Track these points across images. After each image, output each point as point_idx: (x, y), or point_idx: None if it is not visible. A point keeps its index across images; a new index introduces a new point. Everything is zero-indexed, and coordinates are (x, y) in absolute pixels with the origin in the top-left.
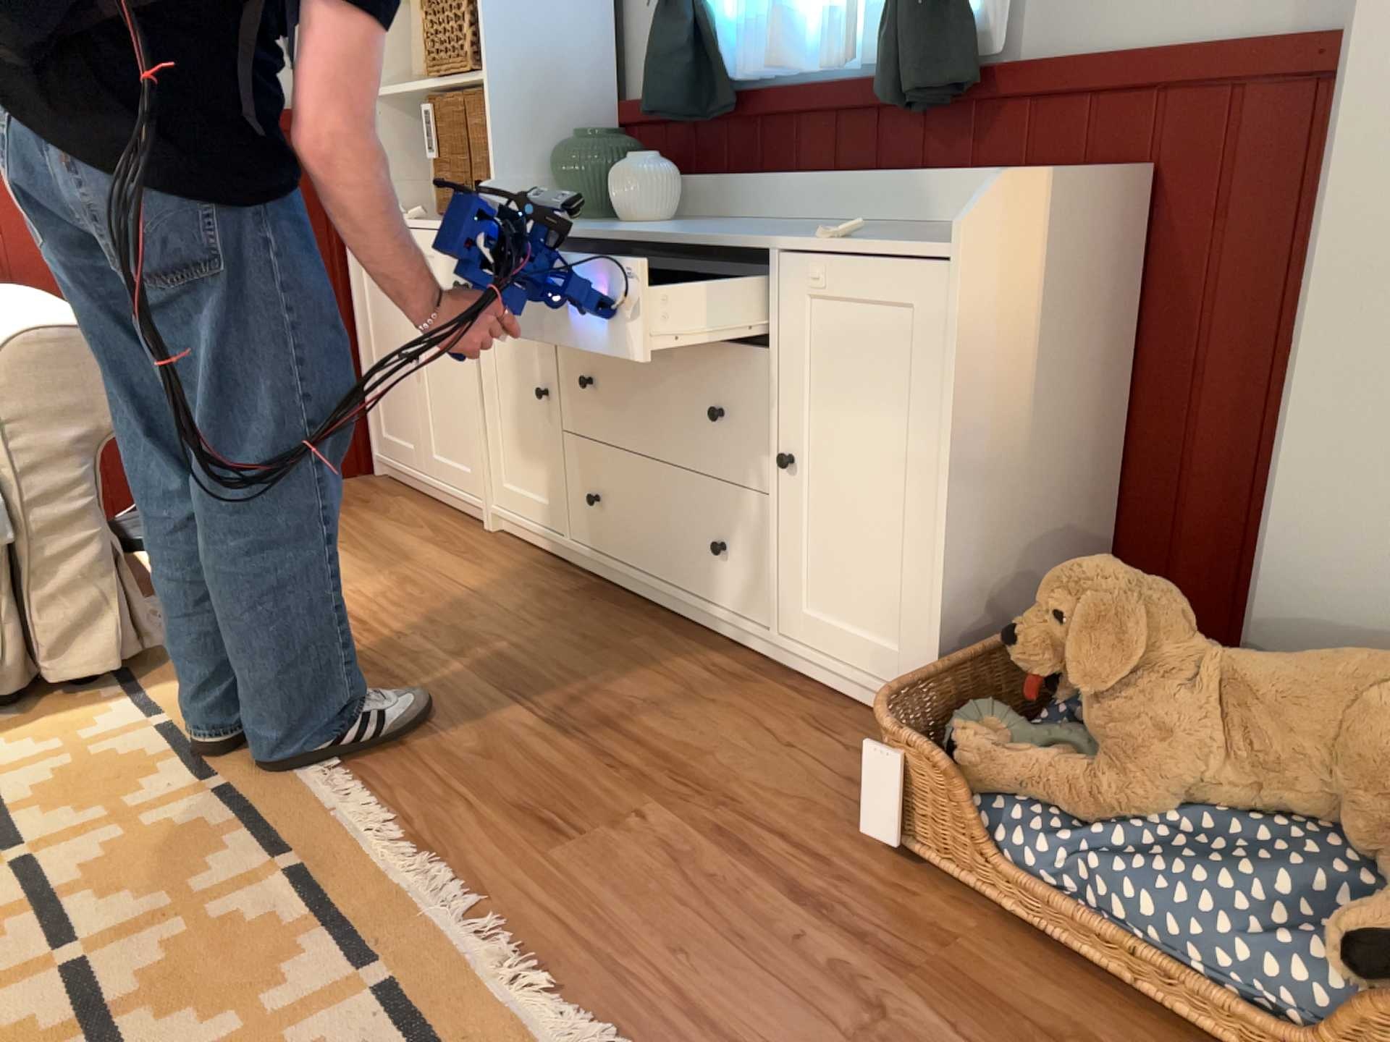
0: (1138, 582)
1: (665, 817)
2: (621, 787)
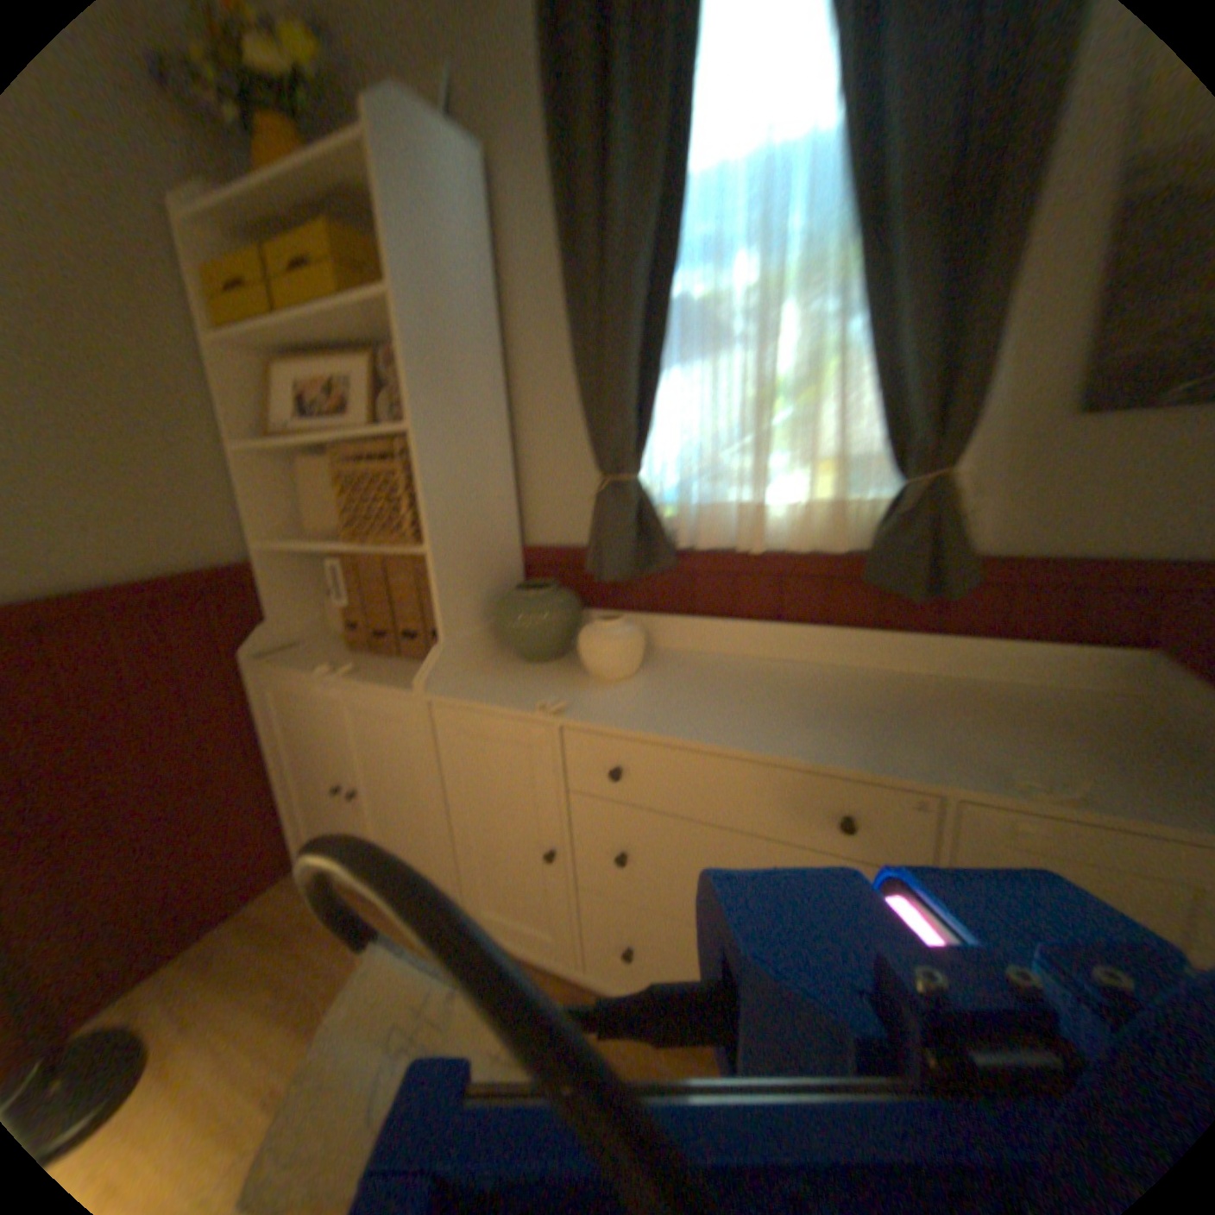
0: None
1: None
2: None
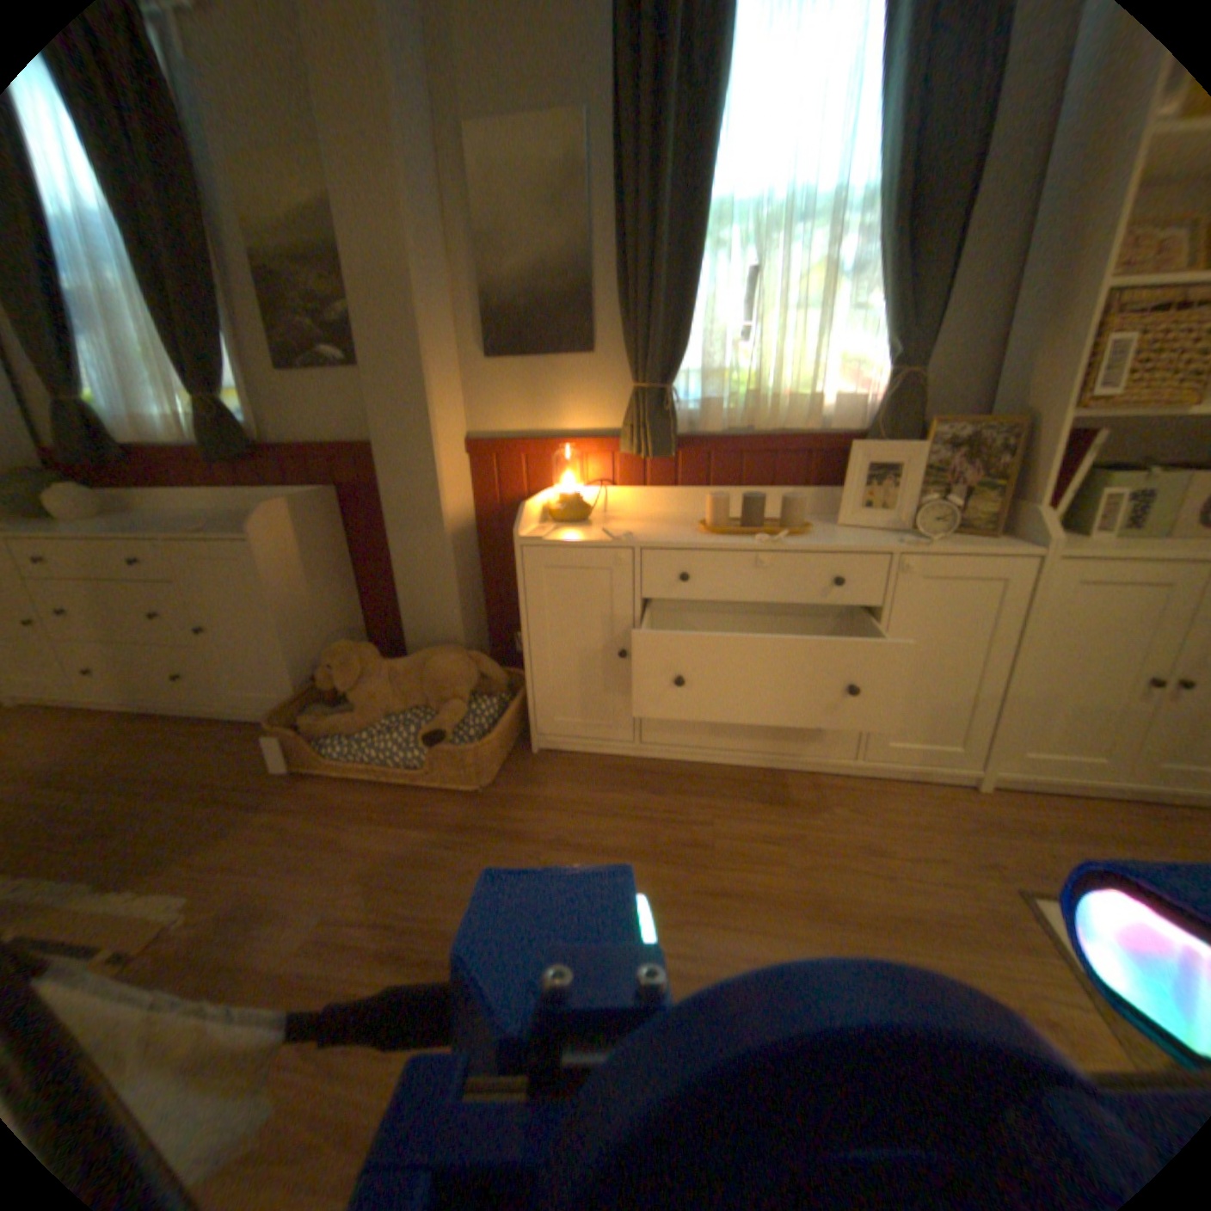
0: (356, 646)
1: (171, 806)
2: (142, 804)
